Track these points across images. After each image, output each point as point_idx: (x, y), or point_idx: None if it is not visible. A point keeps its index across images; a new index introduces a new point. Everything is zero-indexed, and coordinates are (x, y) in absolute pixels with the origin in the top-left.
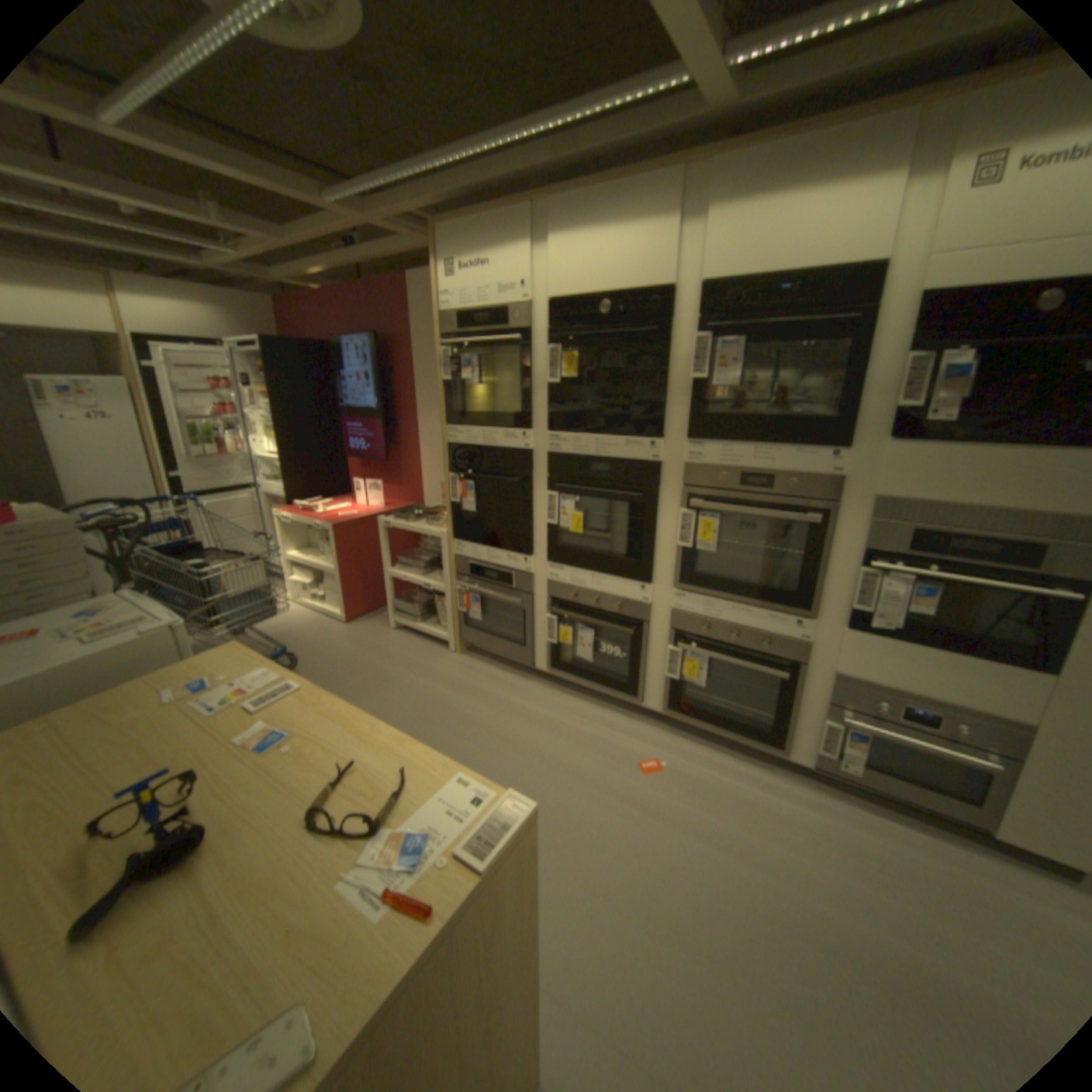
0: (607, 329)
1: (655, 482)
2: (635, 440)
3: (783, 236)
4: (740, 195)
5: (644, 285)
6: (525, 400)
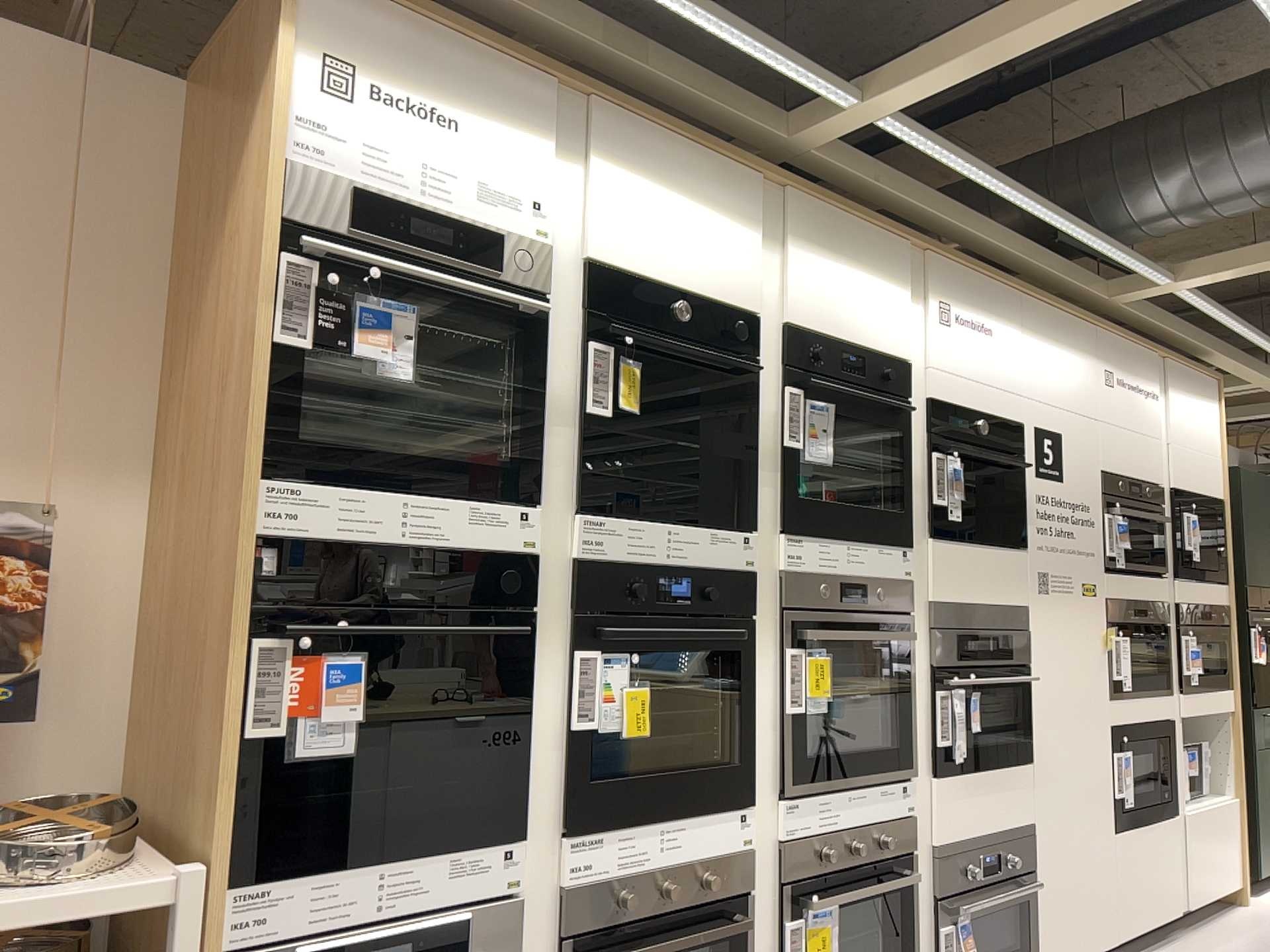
0: (685, 348)
1: (749, 600)
2: (722, 530)
3: (839, 311)
4: (807, 252)
5: (726, 305)
6: (536, 437)
